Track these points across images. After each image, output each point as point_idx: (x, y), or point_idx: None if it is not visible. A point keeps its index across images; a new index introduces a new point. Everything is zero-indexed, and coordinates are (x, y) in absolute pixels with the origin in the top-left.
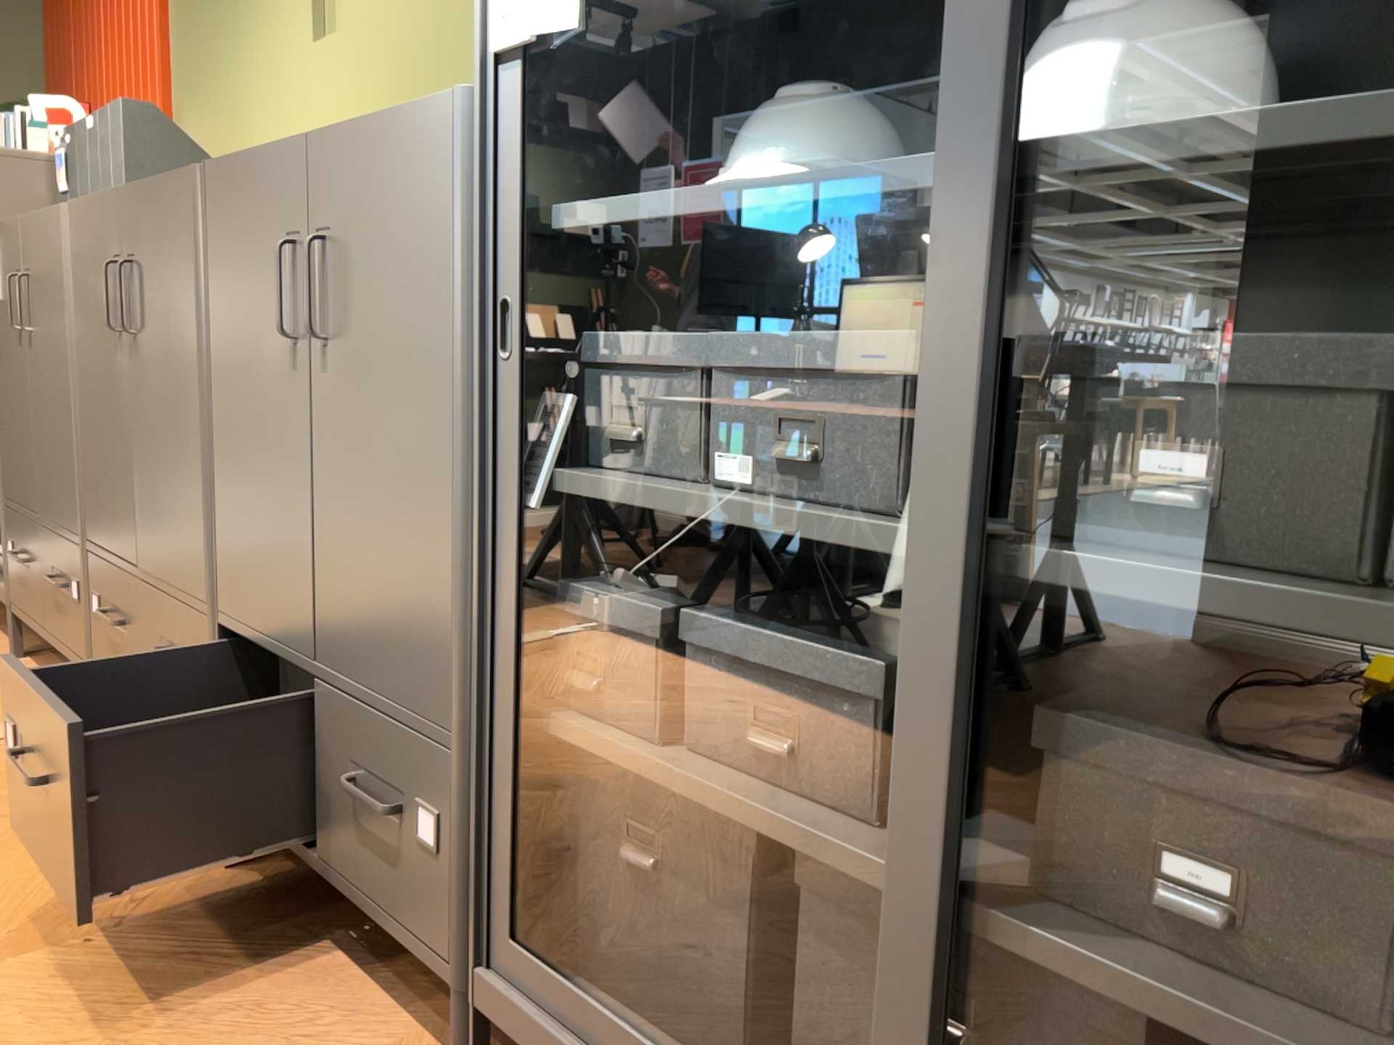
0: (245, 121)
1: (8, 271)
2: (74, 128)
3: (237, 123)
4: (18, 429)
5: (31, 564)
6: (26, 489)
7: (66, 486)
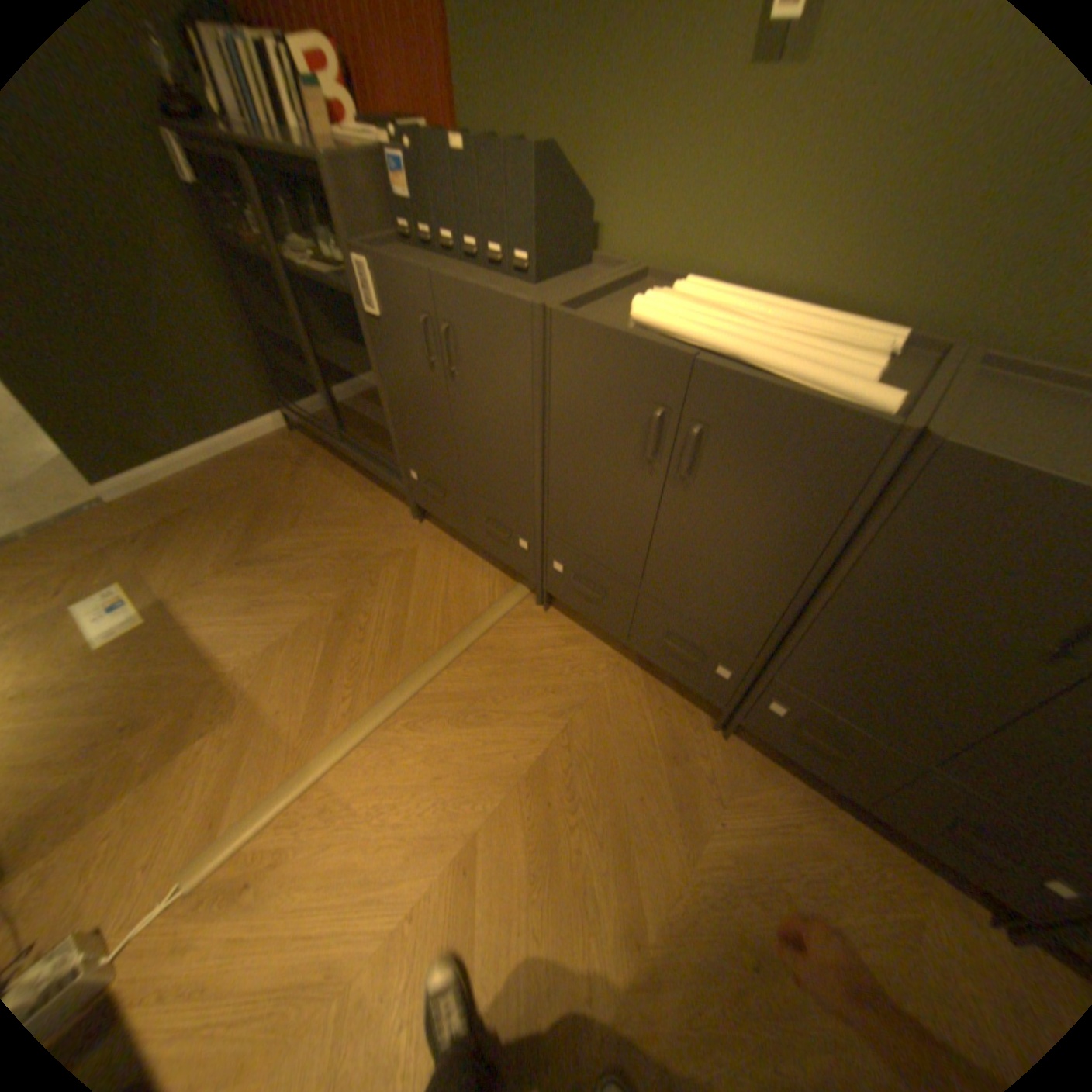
0: (588, 120)
1: (399, 301)
2: (413, 130)
3: (572, 119)
4: (423, 418)
5: (446, 497)
6: (439, 457)
7: (513, 489)
